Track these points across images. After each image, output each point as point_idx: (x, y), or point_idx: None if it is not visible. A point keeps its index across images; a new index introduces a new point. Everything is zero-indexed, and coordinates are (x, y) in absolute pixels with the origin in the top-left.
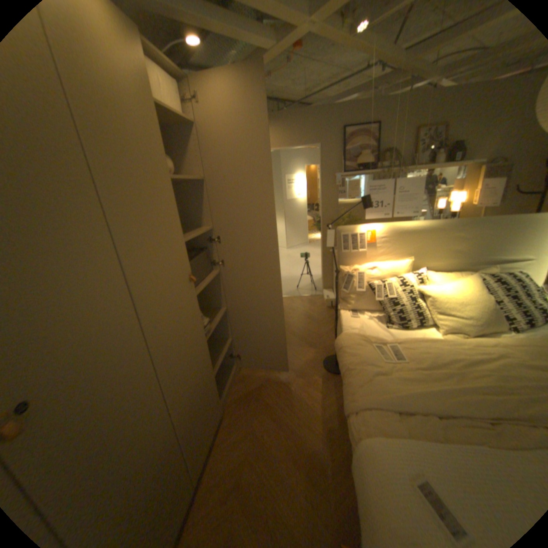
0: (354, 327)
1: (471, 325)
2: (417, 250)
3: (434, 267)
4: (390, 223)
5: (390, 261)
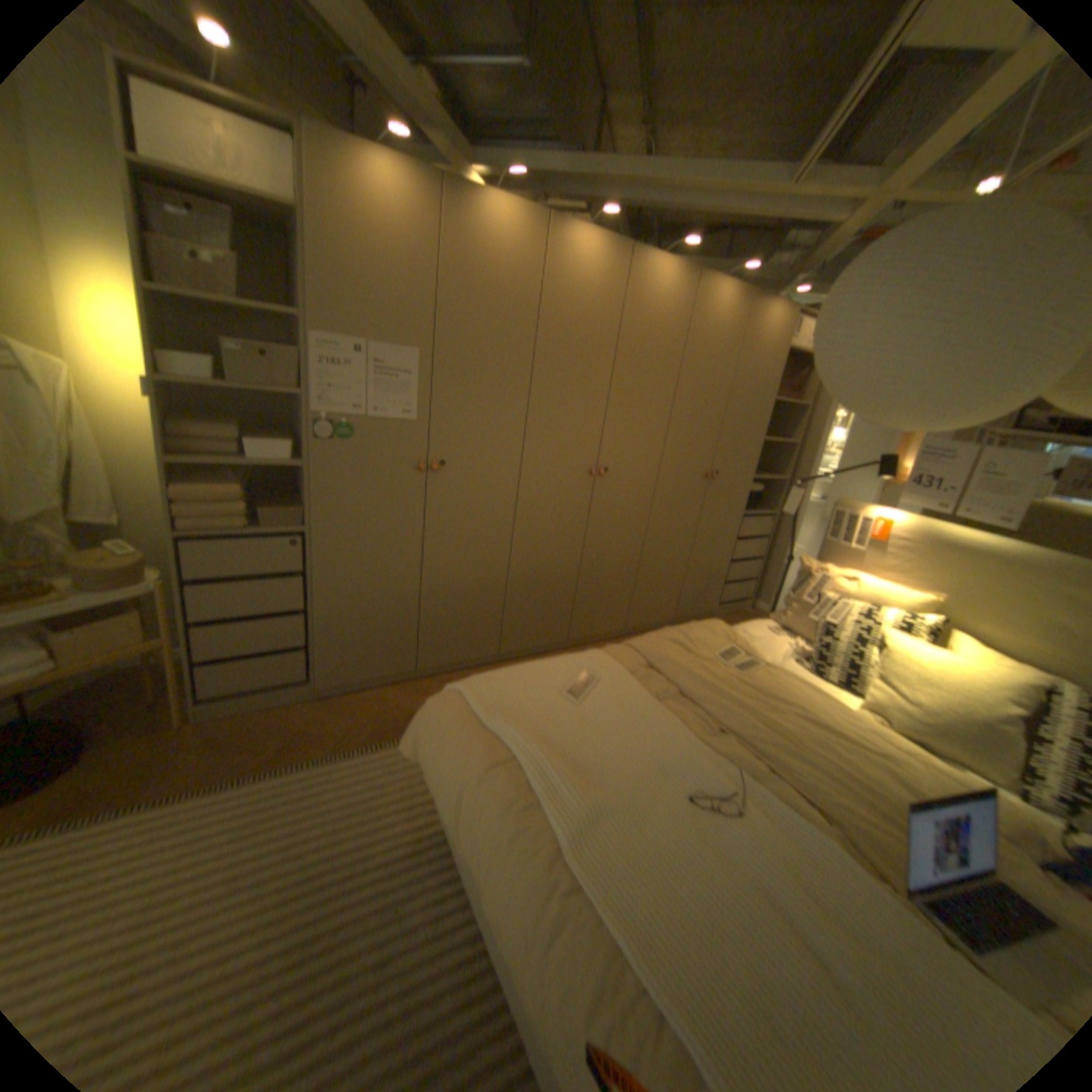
0: (749, 634)
1: (907, 713)
2: (965, 588)
3: (995, 640)
4: (934, 520)
5: (902, 587)
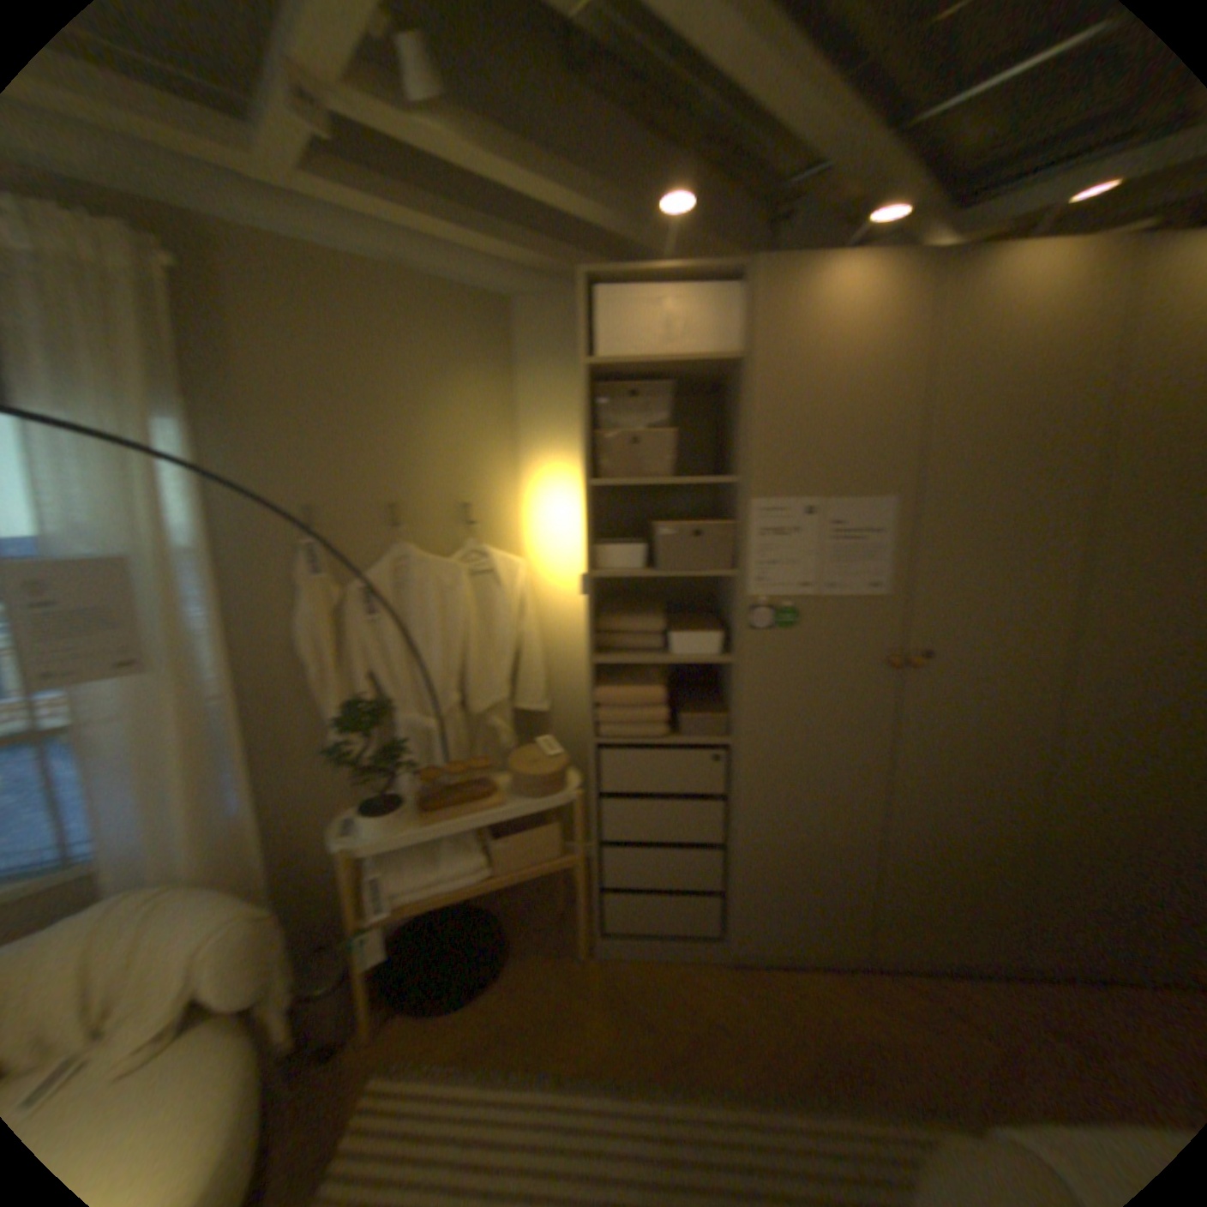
0: None
1: None
2: None
3: None
4: None
5: None
